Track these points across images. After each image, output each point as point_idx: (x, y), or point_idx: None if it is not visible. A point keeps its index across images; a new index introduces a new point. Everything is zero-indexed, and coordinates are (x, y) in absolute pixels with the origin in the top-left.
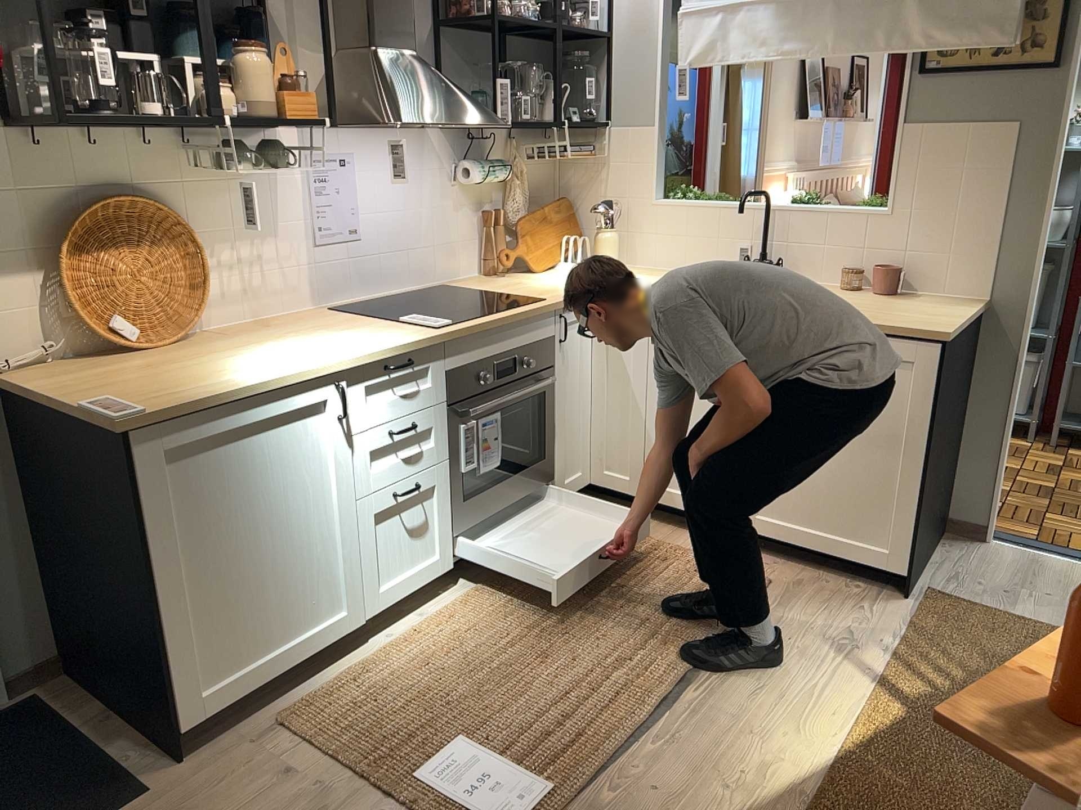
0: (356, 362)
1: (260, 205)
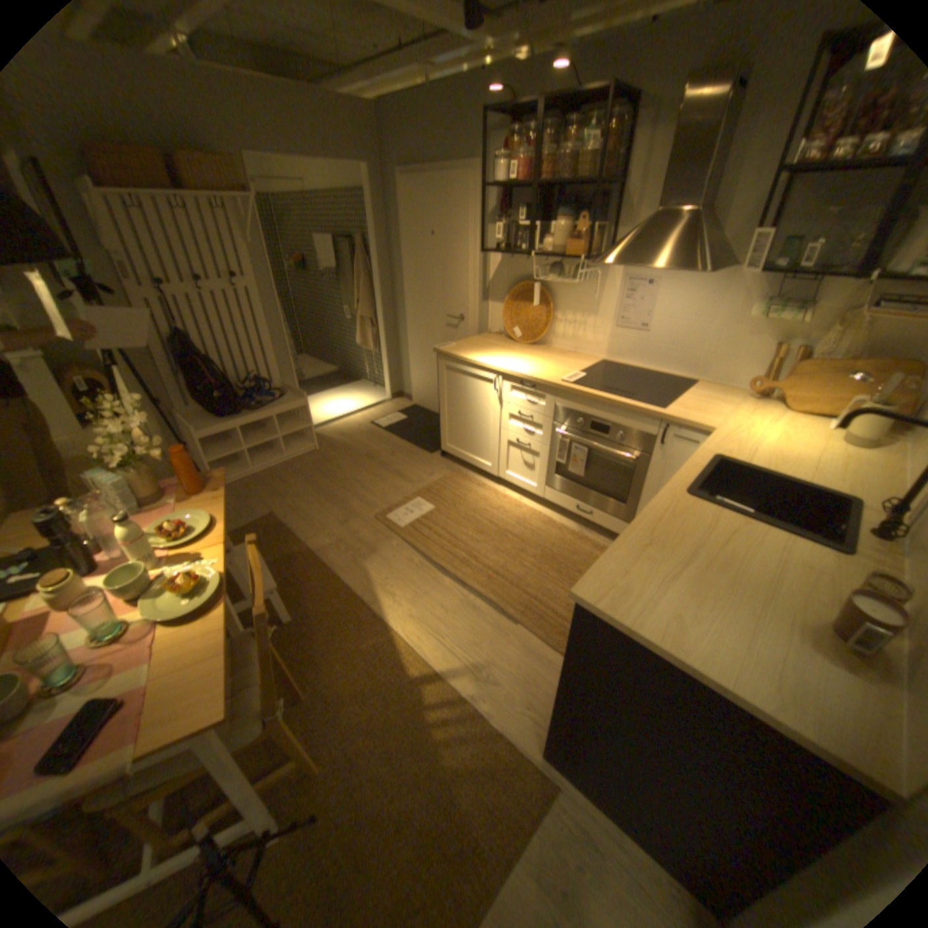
0: (504, 372)
1: (591, 297)
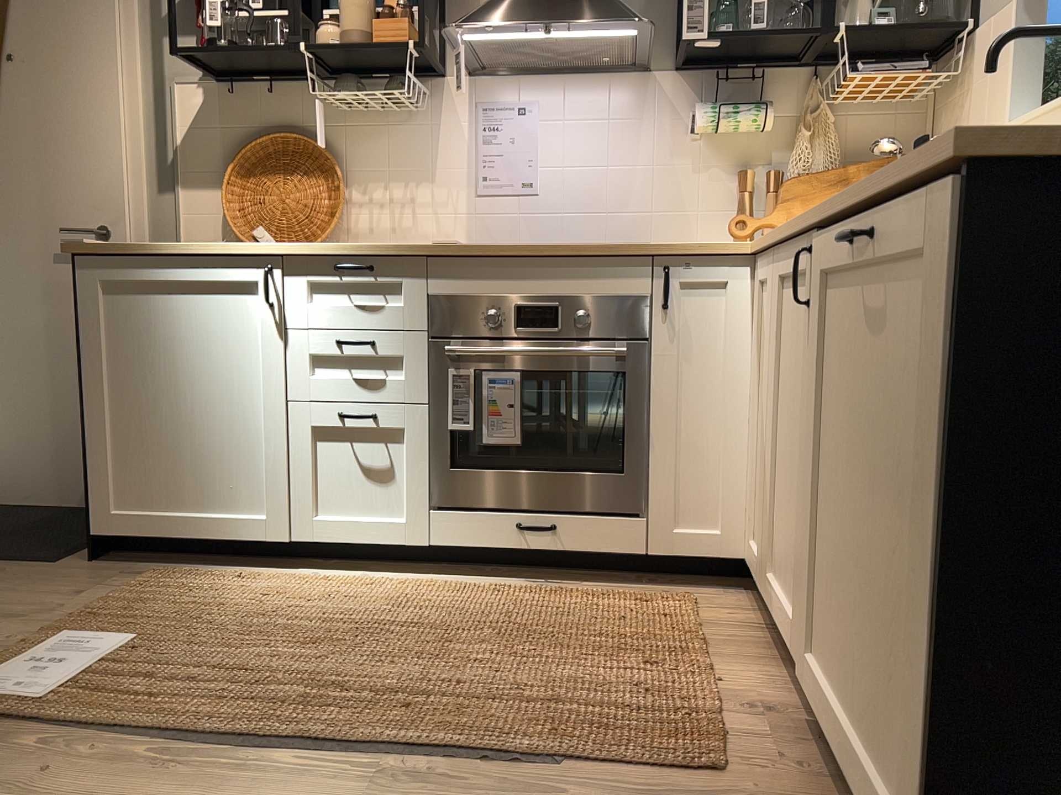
0: (291, 250)
1: (416, 149)
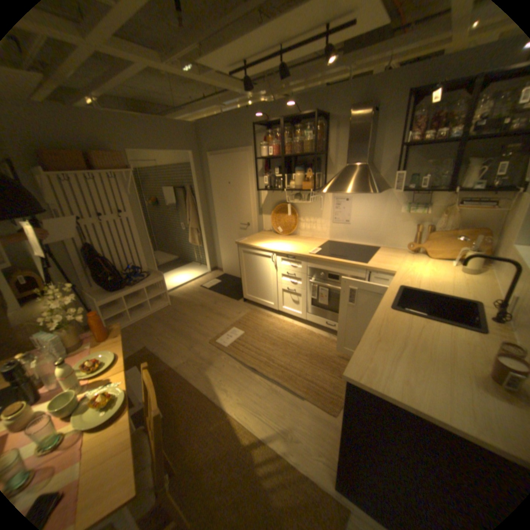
0: (276, 251)
1: (317, 208)
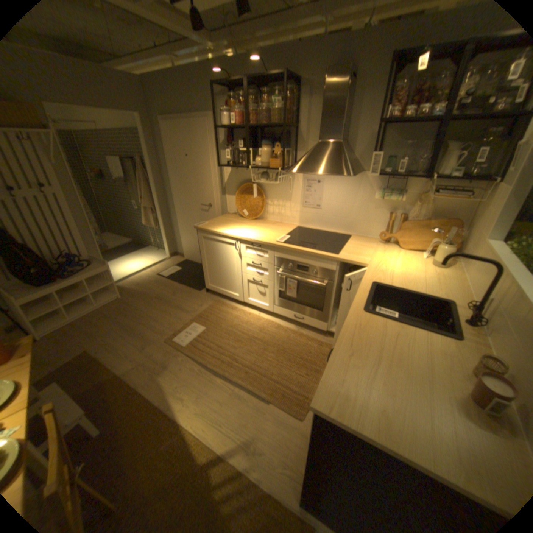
0: (241, 238)
1: (286, 190)
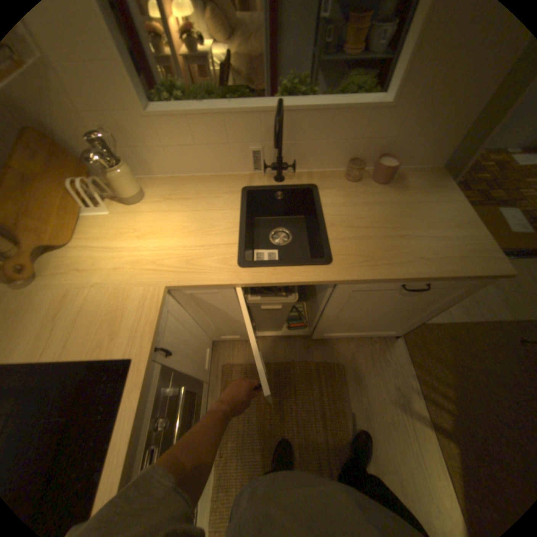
0: None
1: None
